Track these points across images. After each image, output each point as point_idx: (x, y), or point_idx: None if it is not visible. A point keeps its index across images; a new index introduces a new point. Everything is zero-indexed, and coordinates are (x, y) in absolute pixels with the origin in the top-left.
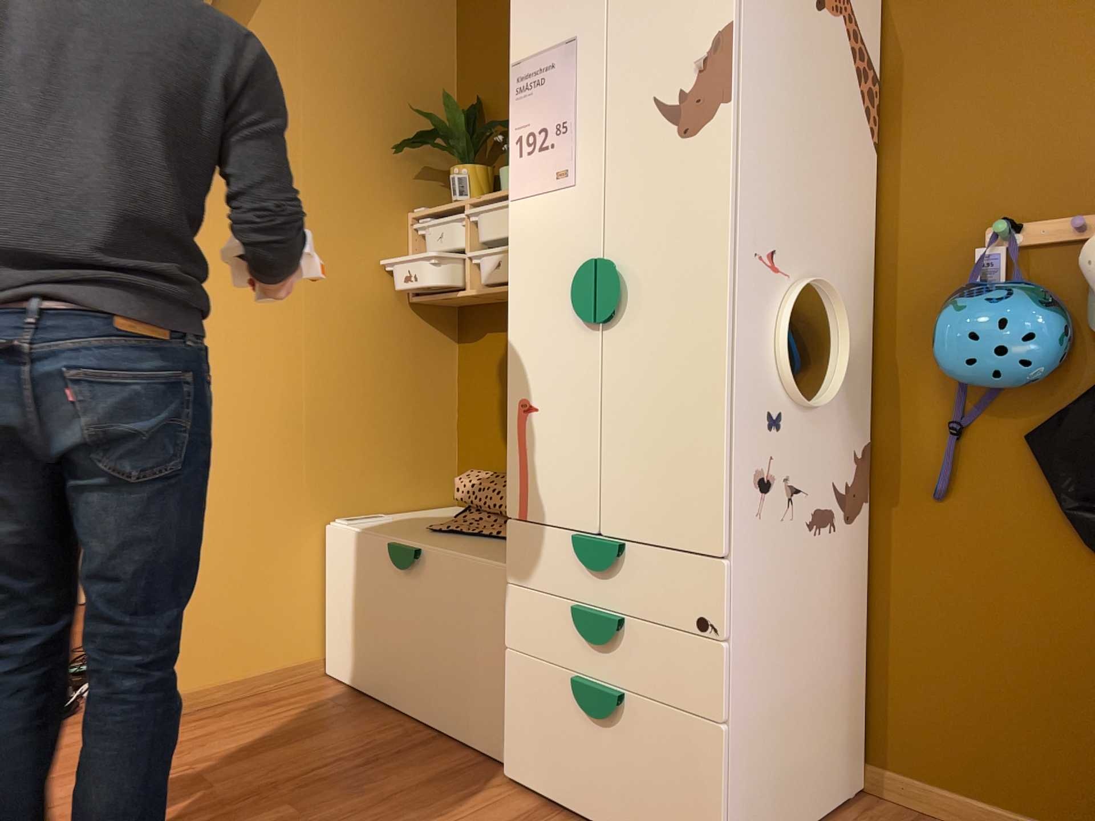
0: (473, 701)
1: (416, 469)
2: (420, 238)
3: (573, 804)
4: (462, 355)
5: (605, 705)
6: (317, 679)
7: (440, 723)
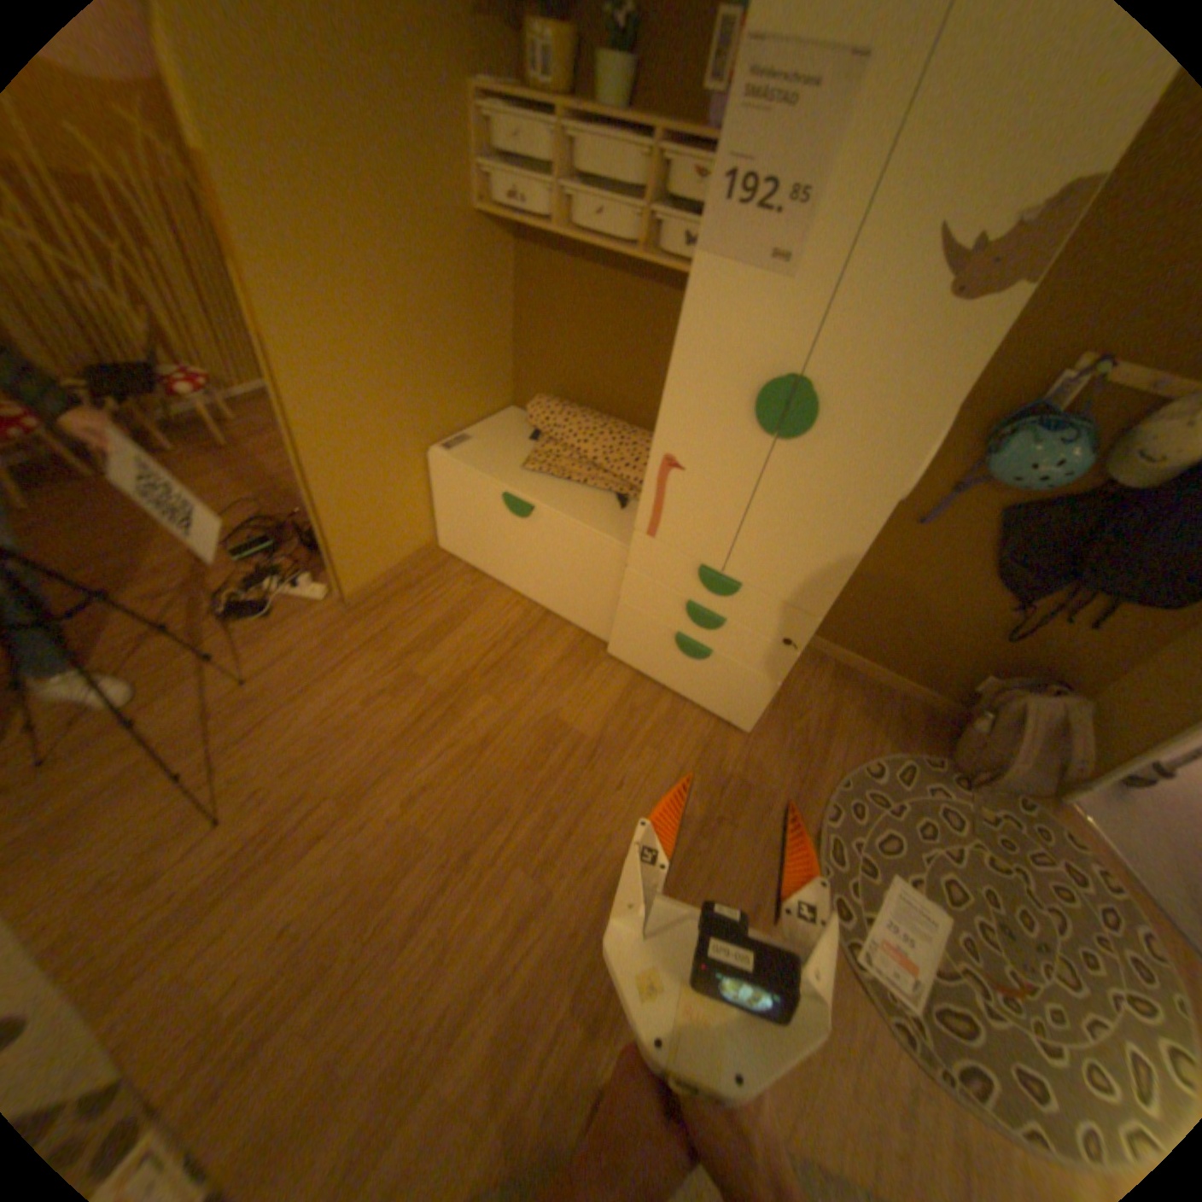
0: (578, 605)
1: (483, 385)
2: (479, 121)
3: (658, 679)
4: (519, 268)
5: (699, 655)
6: (434, 553)
7: (548, 606)
